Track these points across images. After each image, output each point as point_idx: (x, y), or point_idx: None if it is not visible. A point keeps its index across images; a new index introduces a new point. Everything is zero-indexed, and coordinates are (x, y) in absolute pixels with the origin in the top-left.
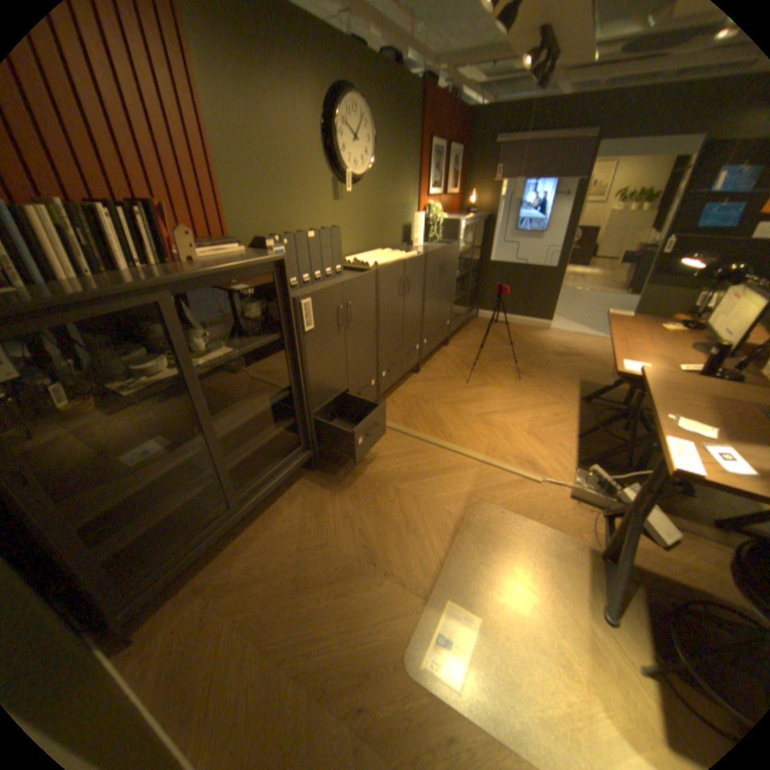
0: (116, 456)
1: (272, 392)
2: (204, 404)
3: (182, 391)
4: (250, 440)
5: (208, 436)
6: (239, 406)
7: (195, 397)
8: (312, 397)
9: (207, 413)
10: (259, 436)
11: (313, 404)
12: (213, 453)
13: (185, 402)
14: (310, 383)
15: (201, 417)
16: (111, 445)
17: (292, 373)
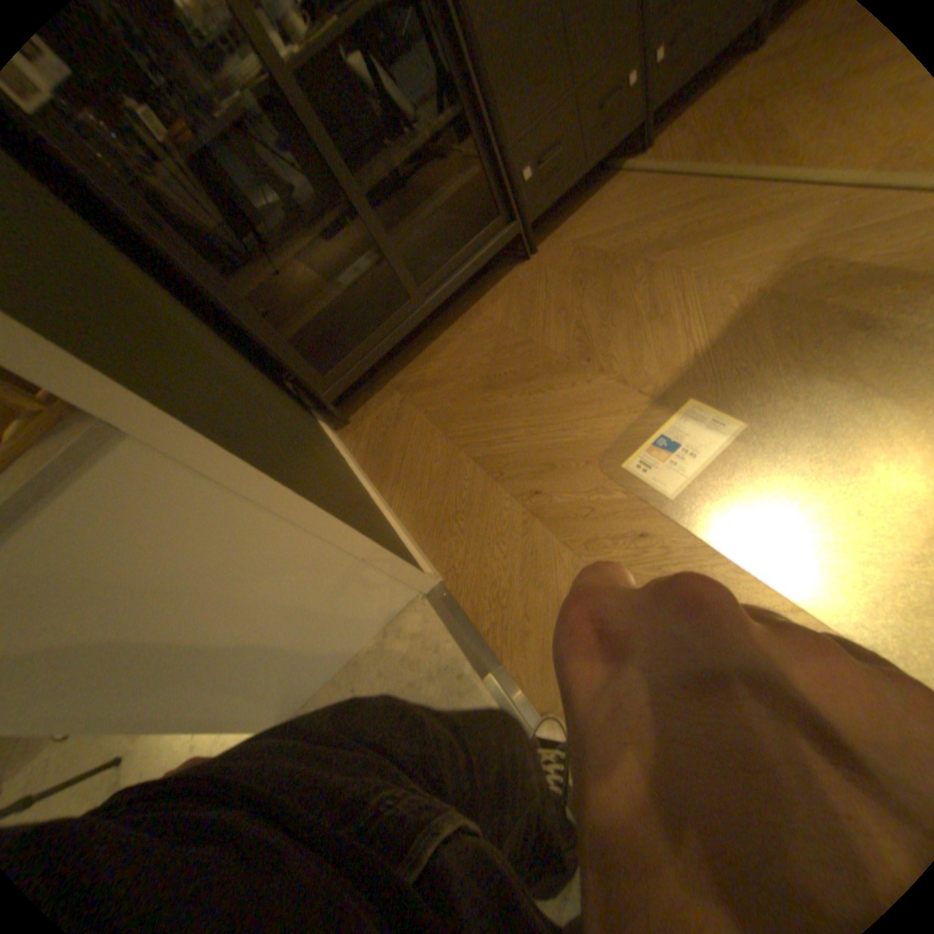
0: (257, 219)
1: (435, 115)
2: (318, 126)
3: (291, 113)
4: (422, 204)
5: (342, 182)
6: (392, 148)
7: (299, 112)
8: (499, 113)
9: (329, 144)
10: (432, 197)
11: (503, 128)
12: (360, 211)
13: (302, 132)
14: (489, 79)
15: (322, 149)
16: (245, 204)
17: (452, 62)
